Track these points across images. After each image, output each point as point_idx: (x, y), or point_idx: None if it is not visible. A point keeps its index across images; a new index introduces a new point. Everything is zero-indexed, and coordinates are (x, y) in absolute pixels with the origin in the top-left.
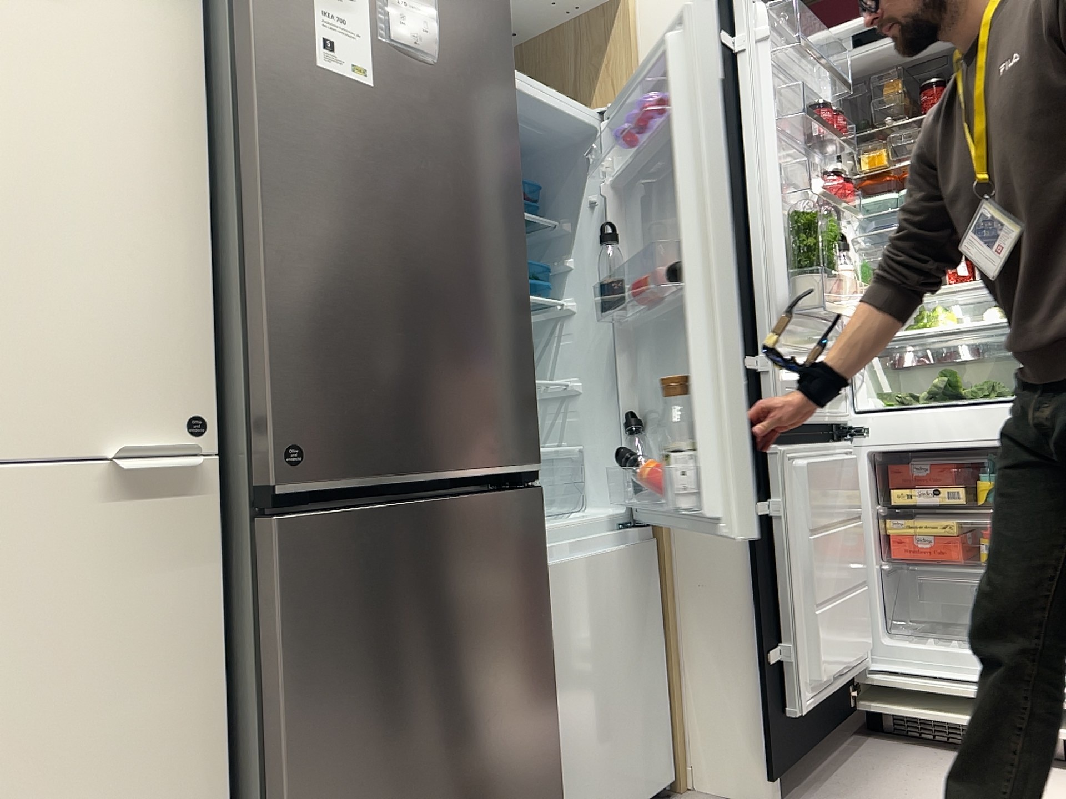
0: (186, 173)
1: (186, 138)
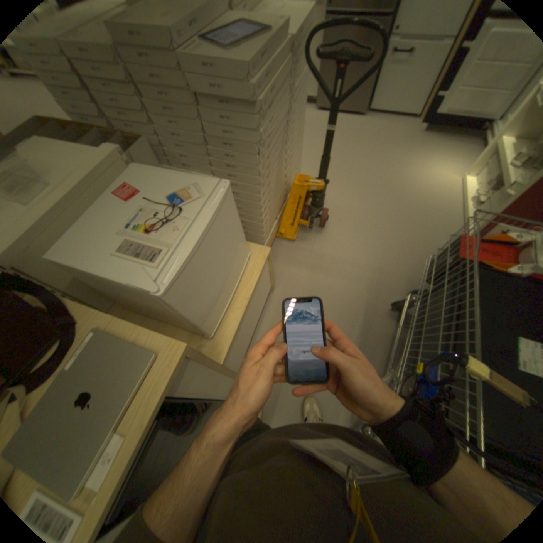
0: None
1: None
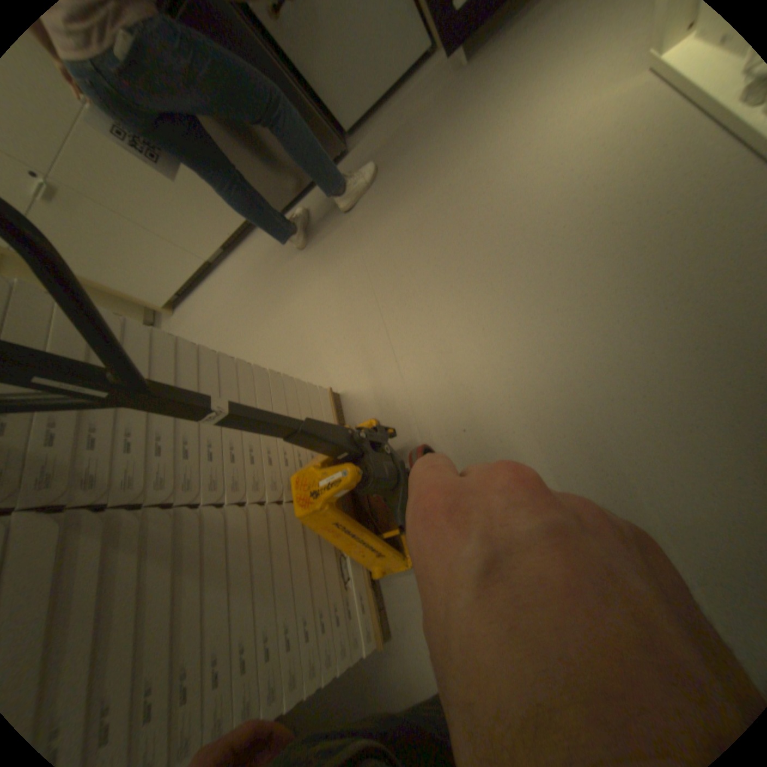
0: None
1: None
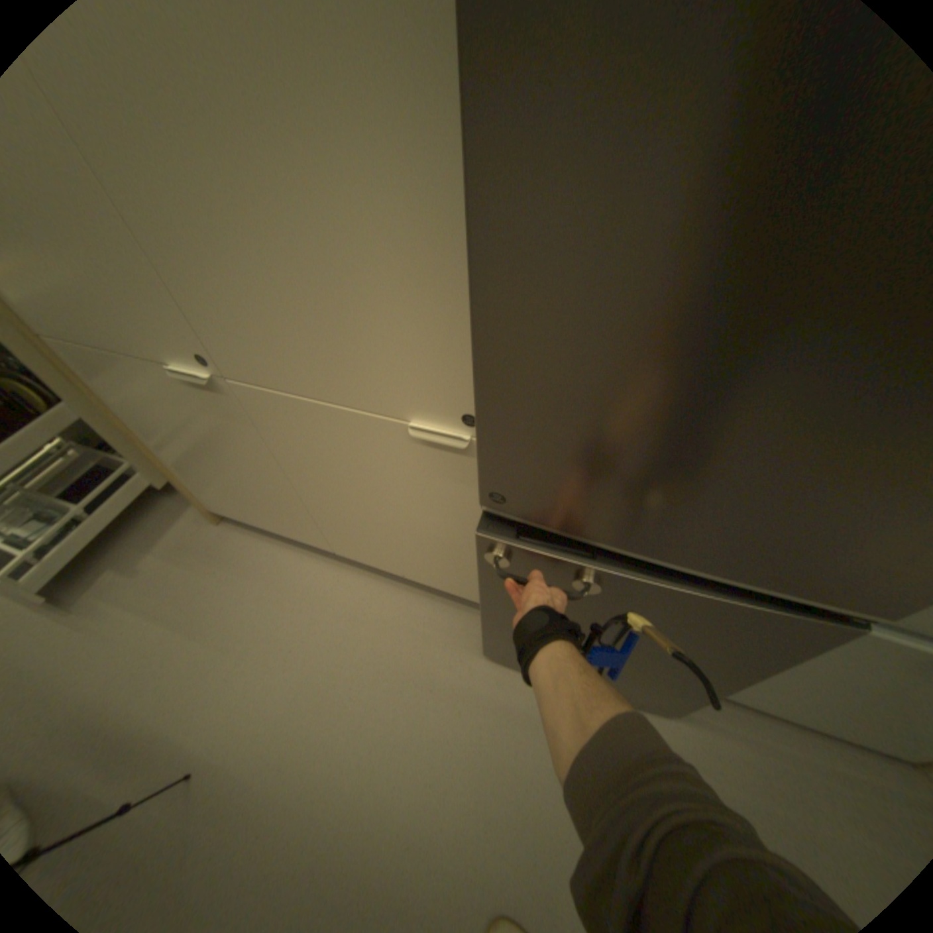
0: (457, 148)
1: (454, 80)
